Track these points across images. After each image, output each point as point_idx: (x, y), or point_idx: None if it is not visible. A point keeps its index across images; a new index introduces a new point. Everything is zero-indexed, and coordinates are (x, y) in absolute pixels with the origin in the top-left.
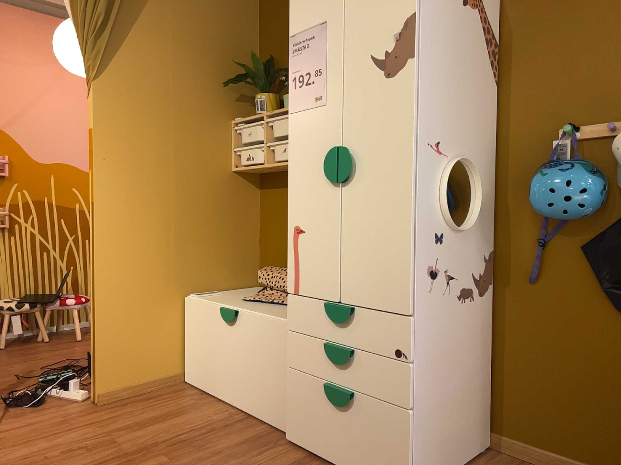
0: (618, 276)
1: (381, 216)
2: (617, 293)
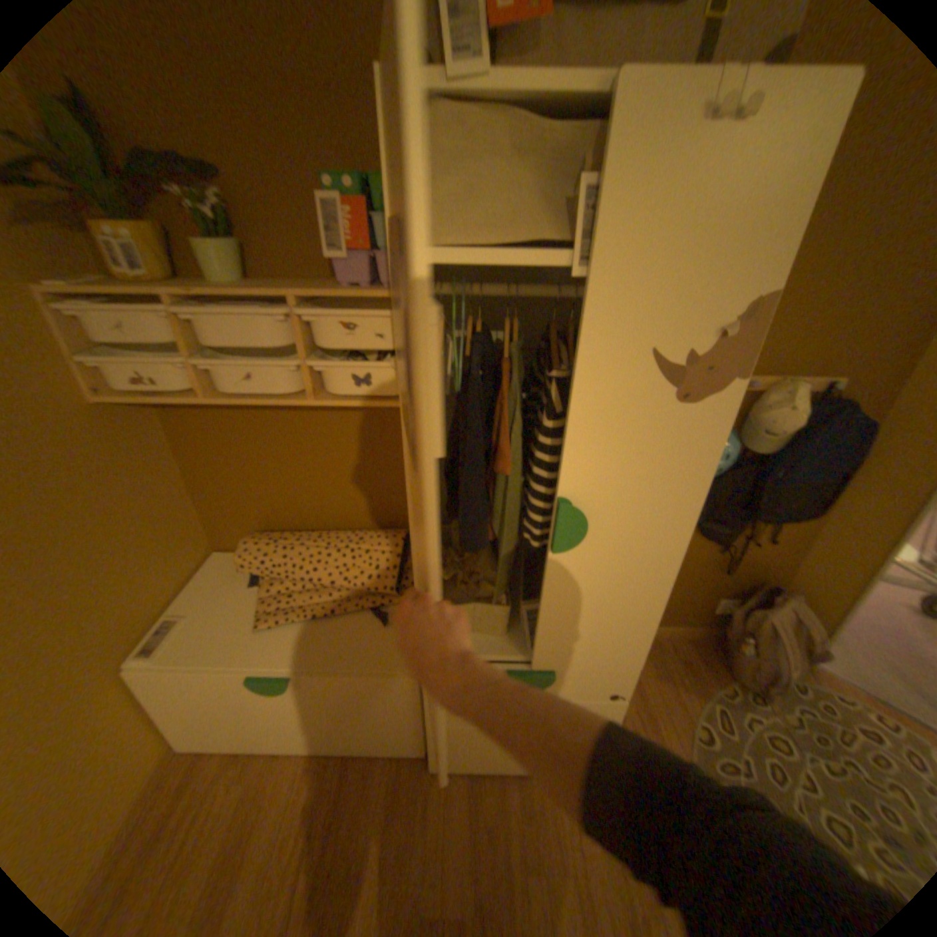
0: (712, 513)
1: (618, 587)
2: (708, 526)
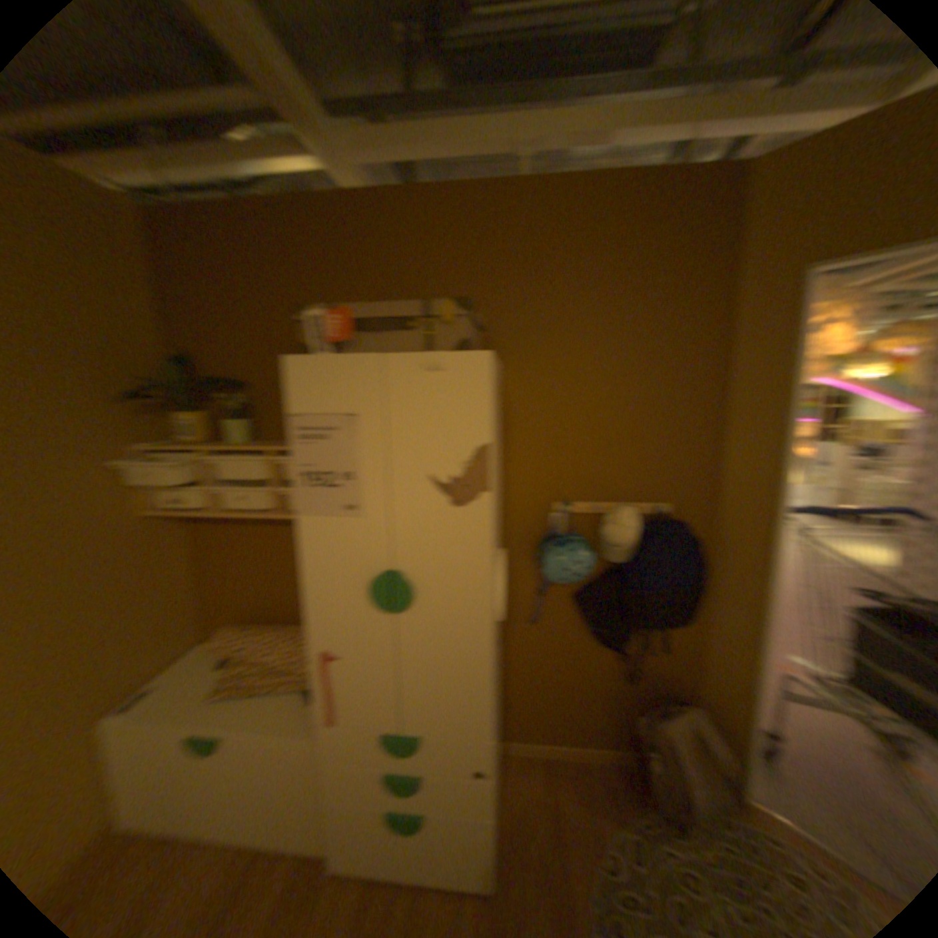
0: (596, 619)
1: (448, 649)
2: (596, 631)
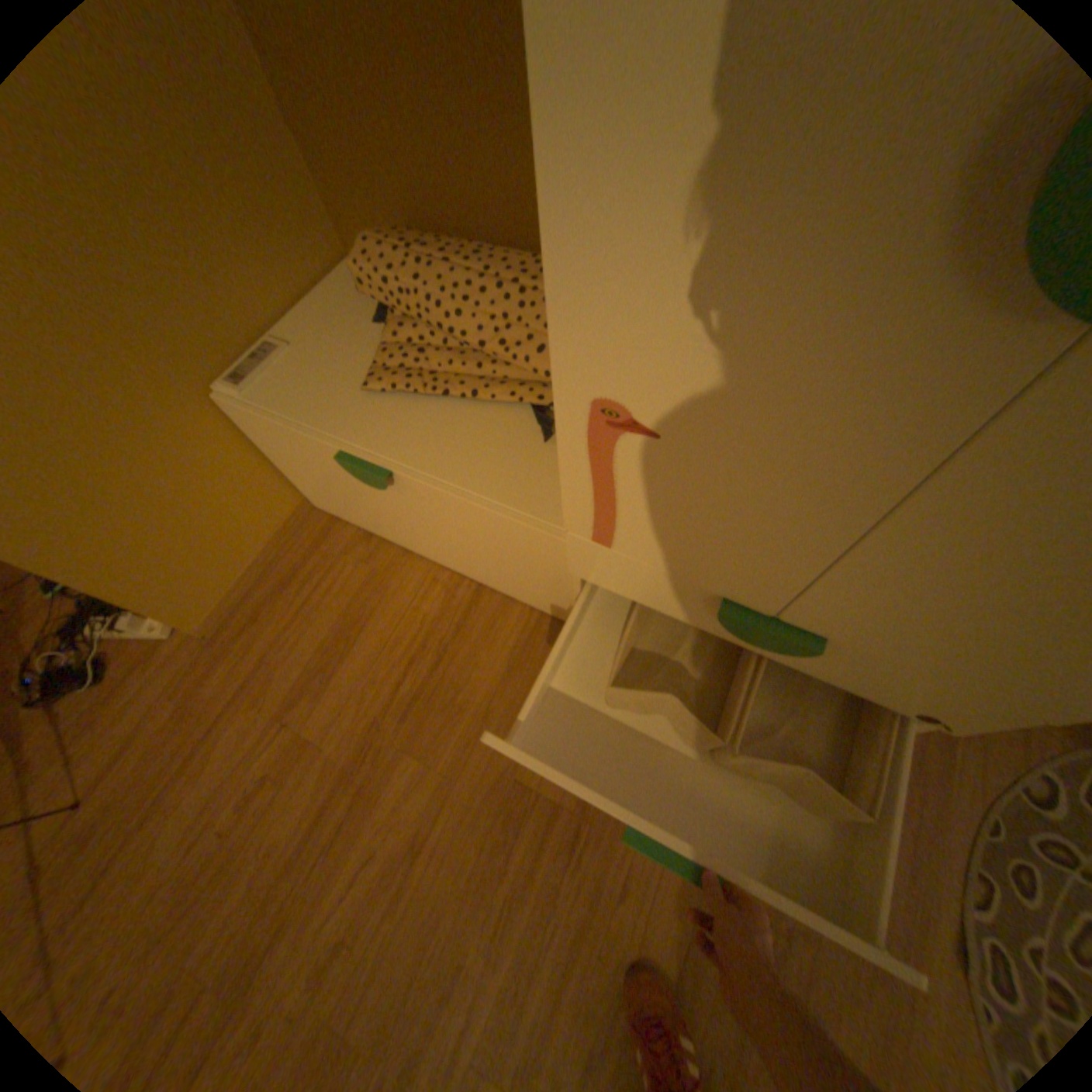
0: None
1: None
2: None
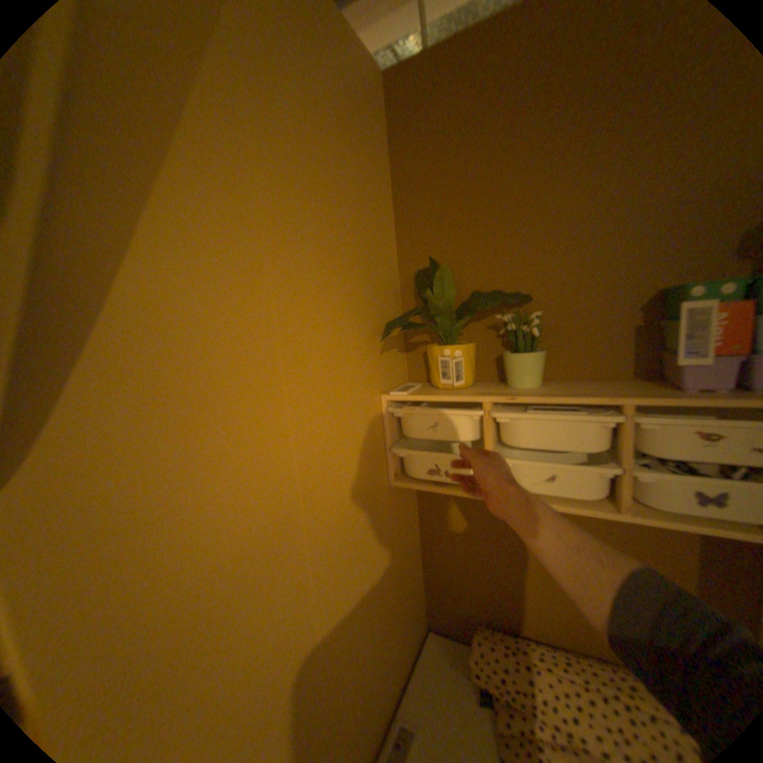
0: None
1: None
2: None
